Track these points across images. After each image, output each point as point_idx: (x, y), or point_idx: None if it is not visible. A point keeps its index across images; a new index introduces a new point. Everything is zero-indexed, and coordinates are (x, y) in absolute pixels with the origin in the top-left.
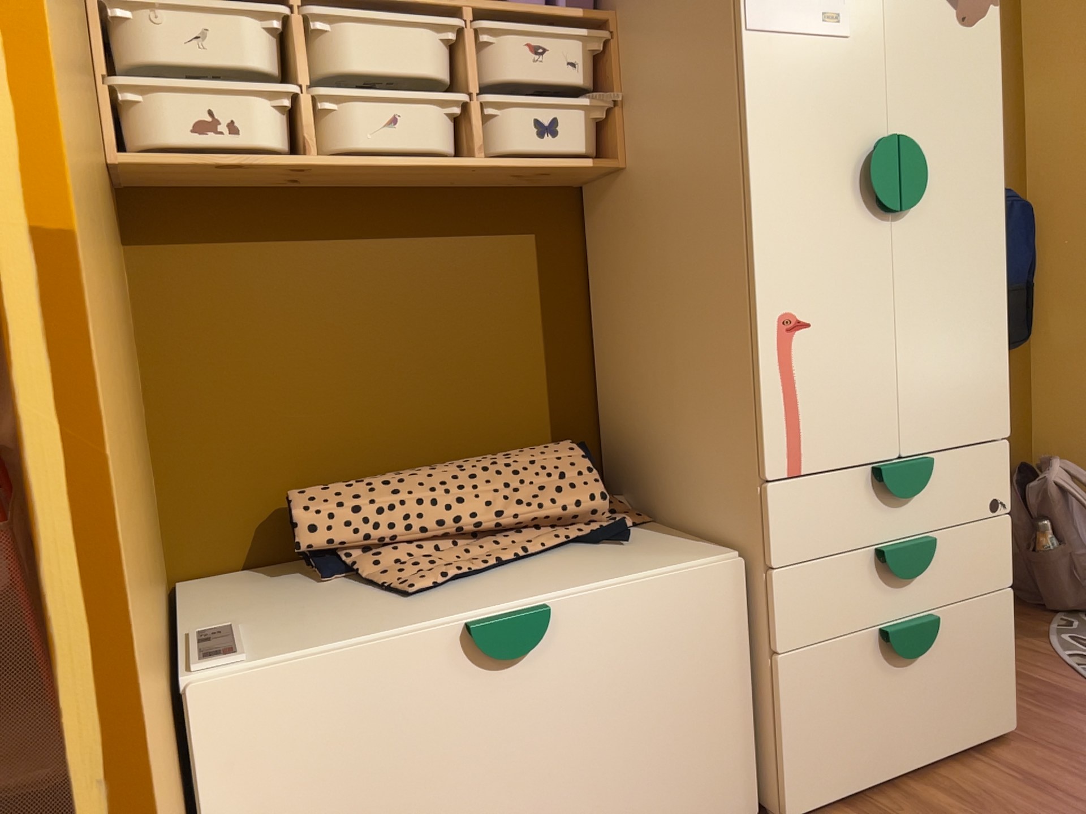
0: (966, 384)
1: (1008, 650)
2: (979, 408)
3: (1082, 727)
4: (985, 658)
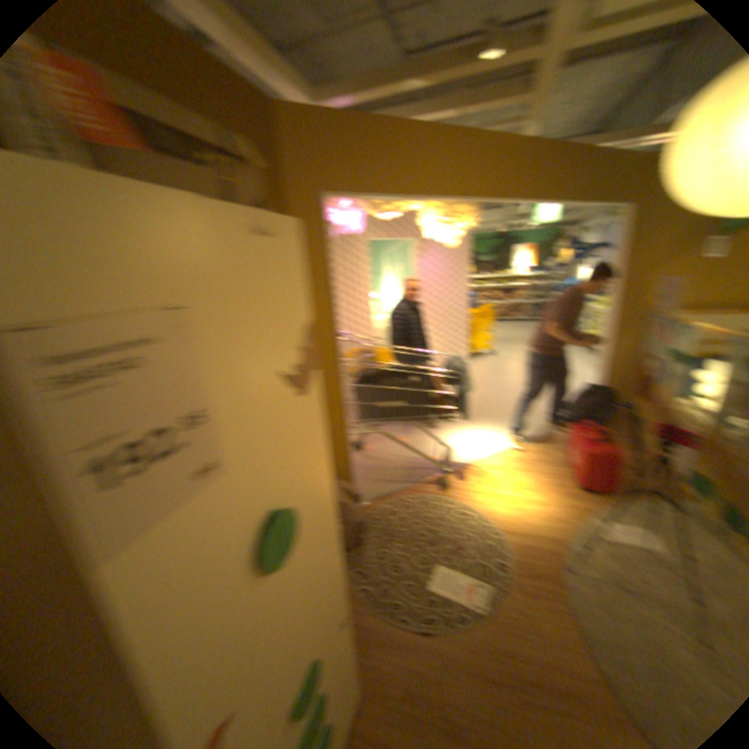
0: (328, 594)
1: (354, 676)
2: (334, 596)
3: (381, 668)
4: (347, 696)
